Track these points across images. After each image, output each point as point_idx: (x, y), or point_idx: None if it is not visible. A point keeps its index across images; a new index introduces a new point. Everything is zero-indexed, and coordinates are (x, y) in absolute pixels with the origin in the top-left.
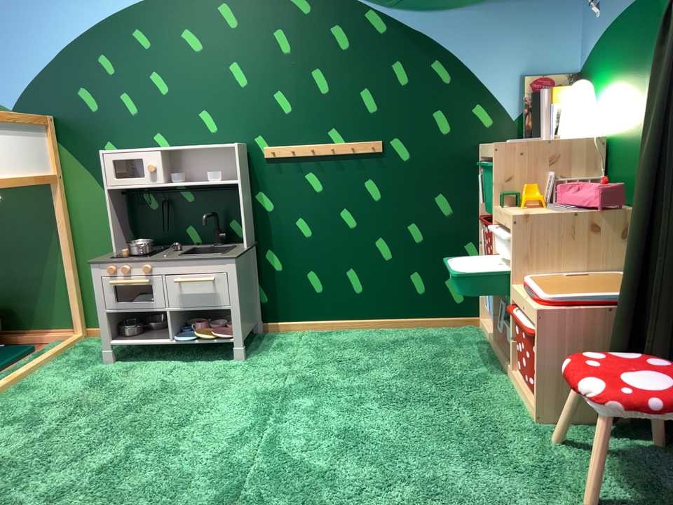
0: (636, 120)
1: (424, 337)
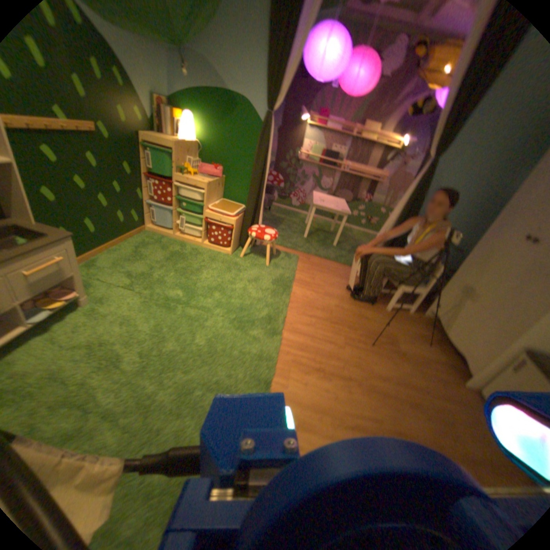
0: (218, 140)
1: (134, 242)
